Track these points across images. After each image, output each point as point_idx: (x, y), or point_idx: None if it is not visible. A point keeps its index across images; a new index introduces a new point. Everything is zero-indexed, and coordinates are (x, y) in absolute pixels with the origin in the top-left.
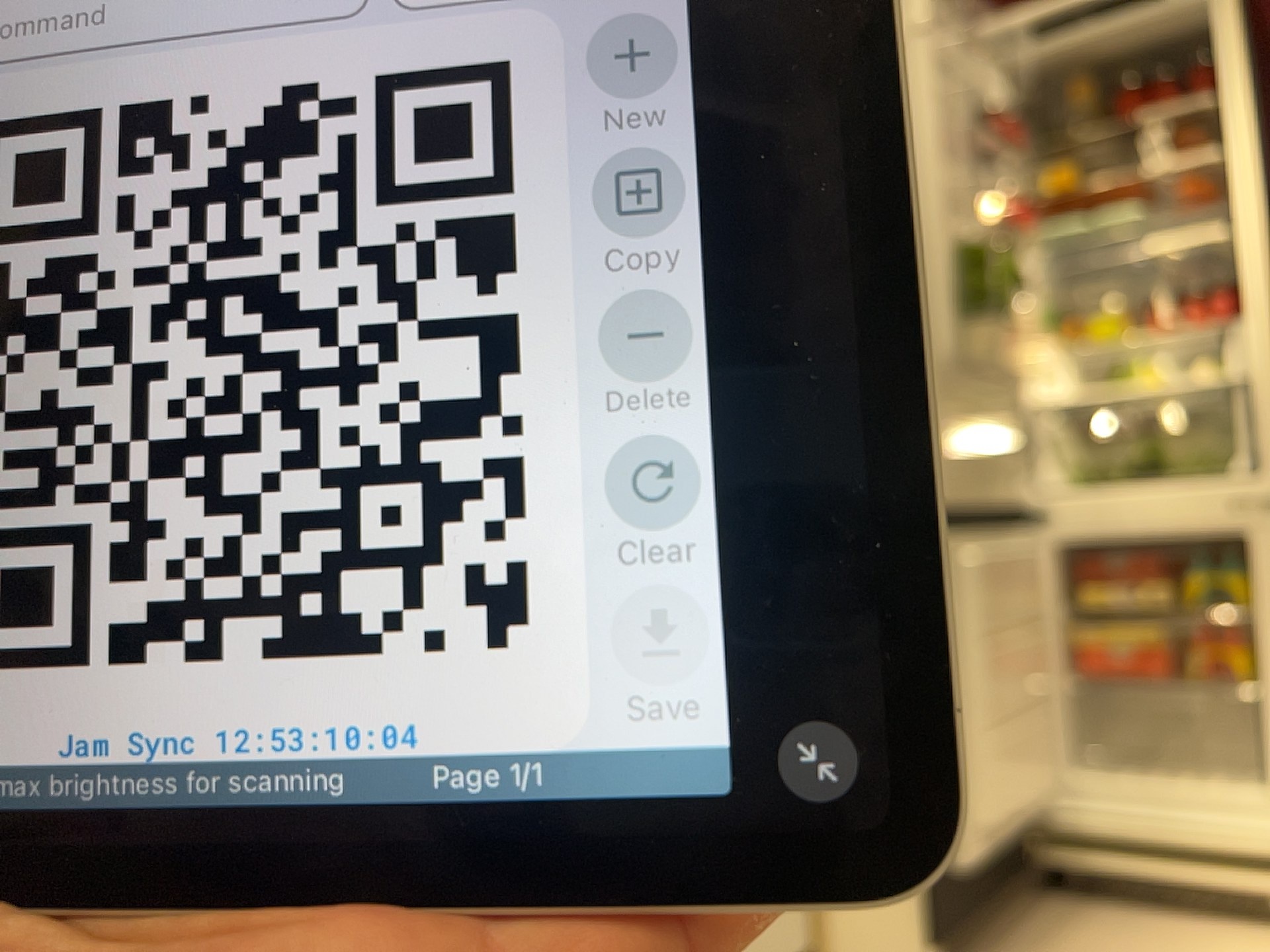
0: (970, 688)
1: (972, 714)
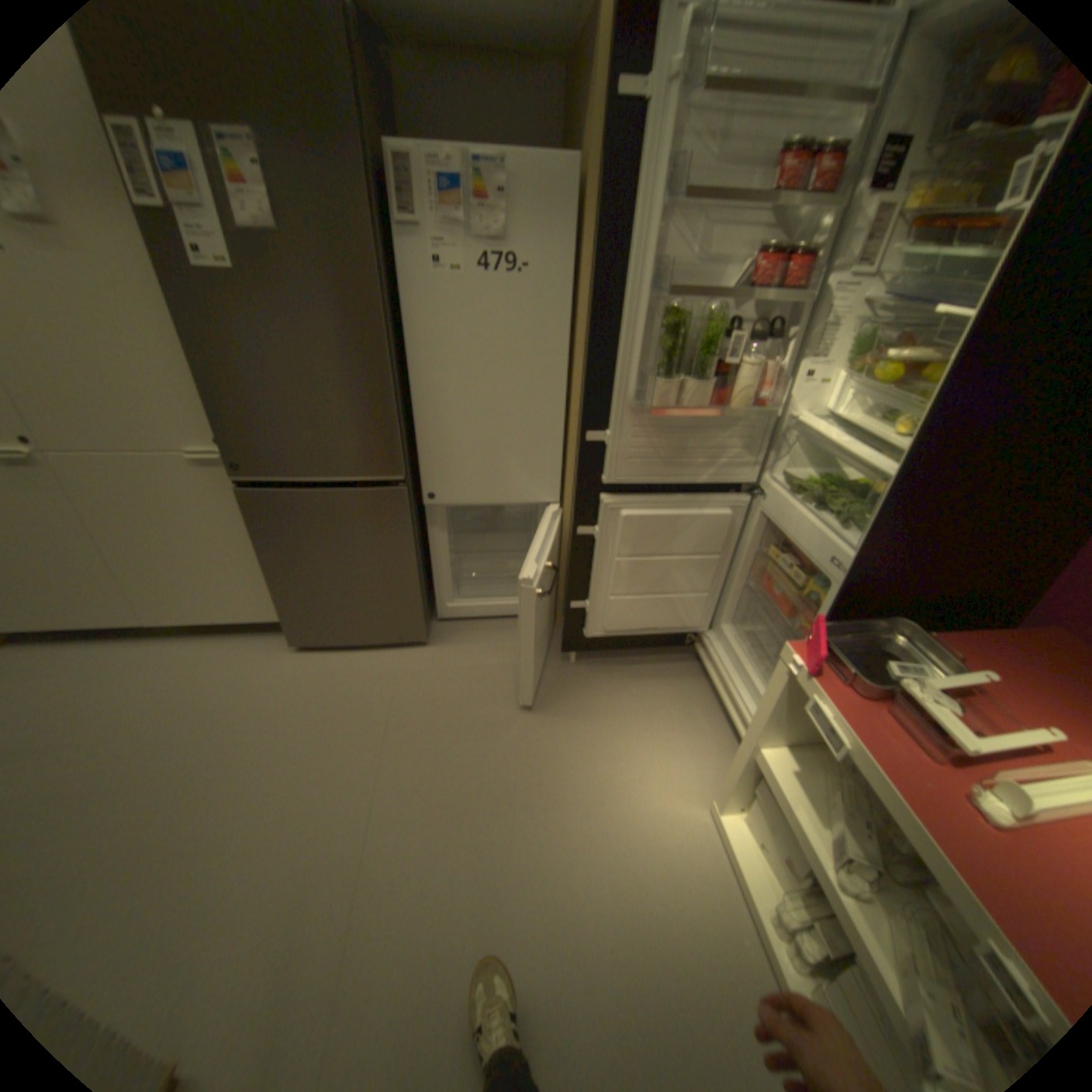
0: (608, 571)
1: (606, 582)
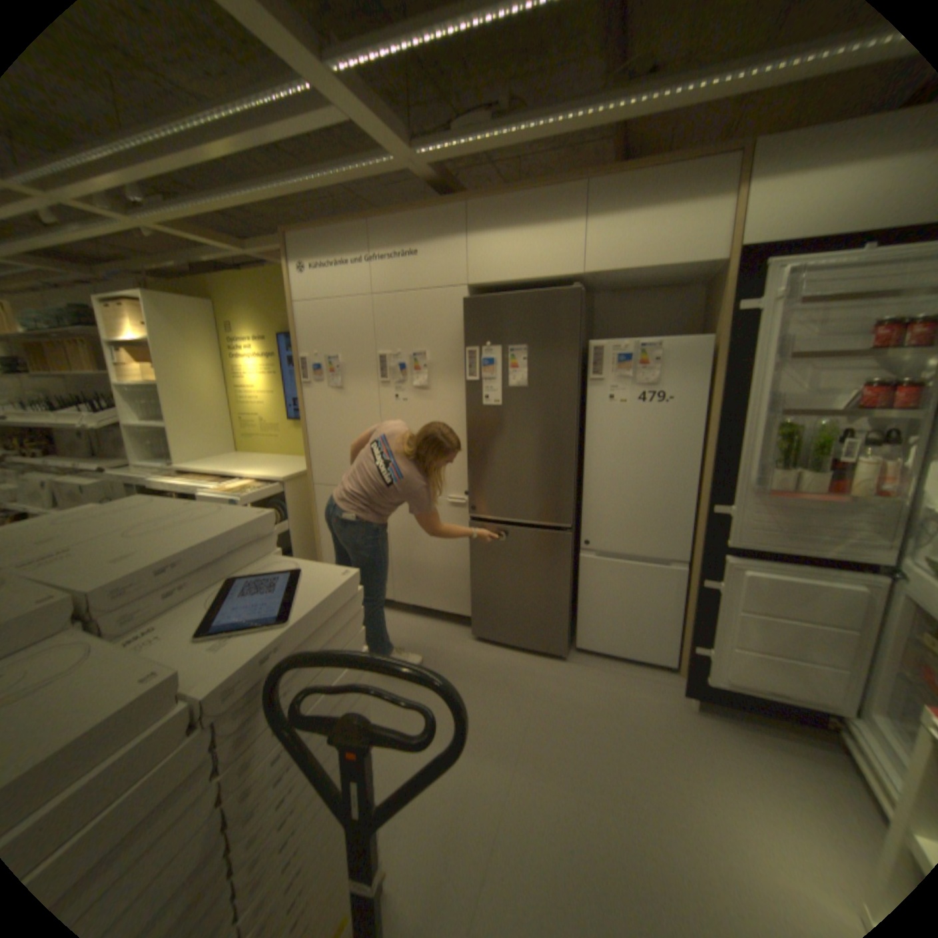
0: (734, 625)
1: (732, 635)
